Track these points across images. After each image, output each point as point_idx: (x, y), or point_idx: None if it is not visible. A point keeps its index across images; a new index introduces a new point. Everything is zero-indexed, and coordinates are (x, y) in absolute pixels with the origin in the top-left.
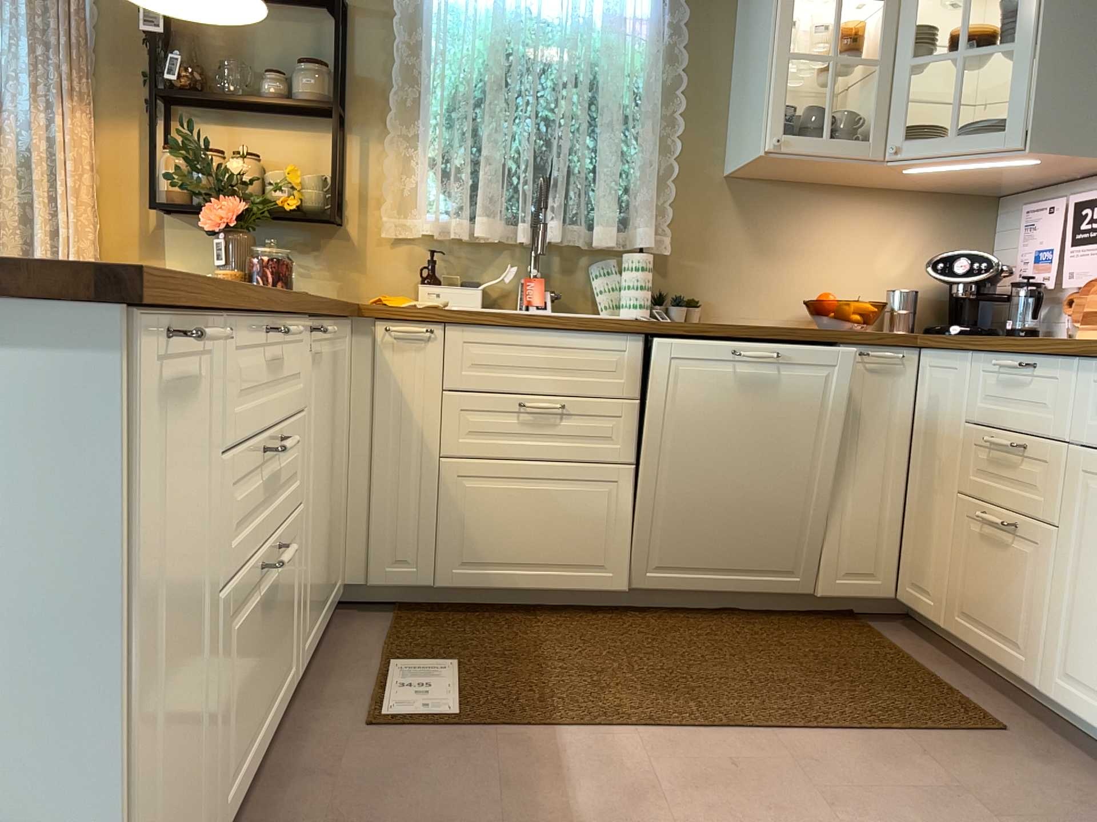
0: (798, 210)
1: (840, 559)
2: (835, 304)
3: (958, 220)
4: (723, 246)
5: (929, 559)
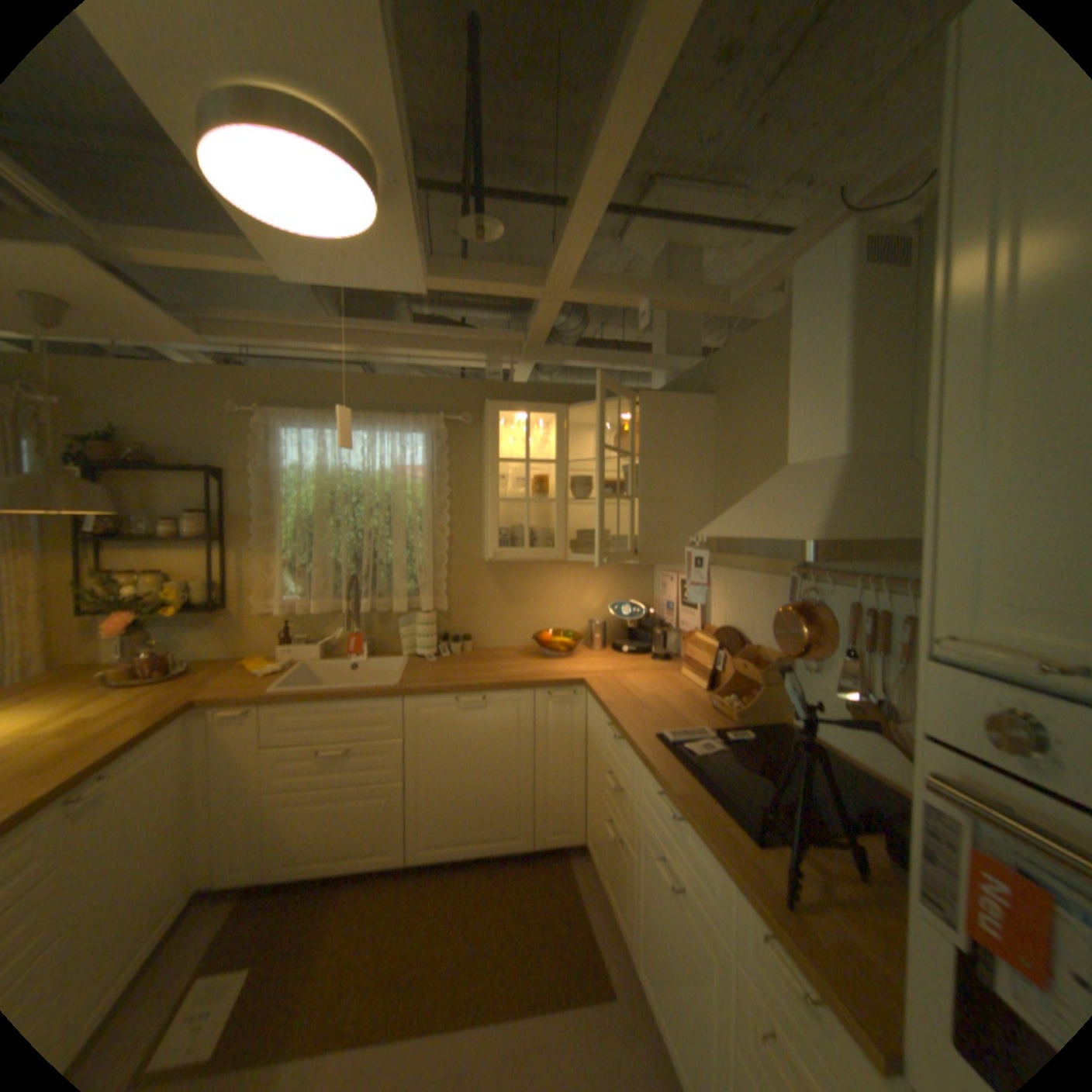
0: (530, 574)
1: (545, 825)
2: (549, 640)
3: (630, 573)
4: (484, 600)
5: (595, 830)
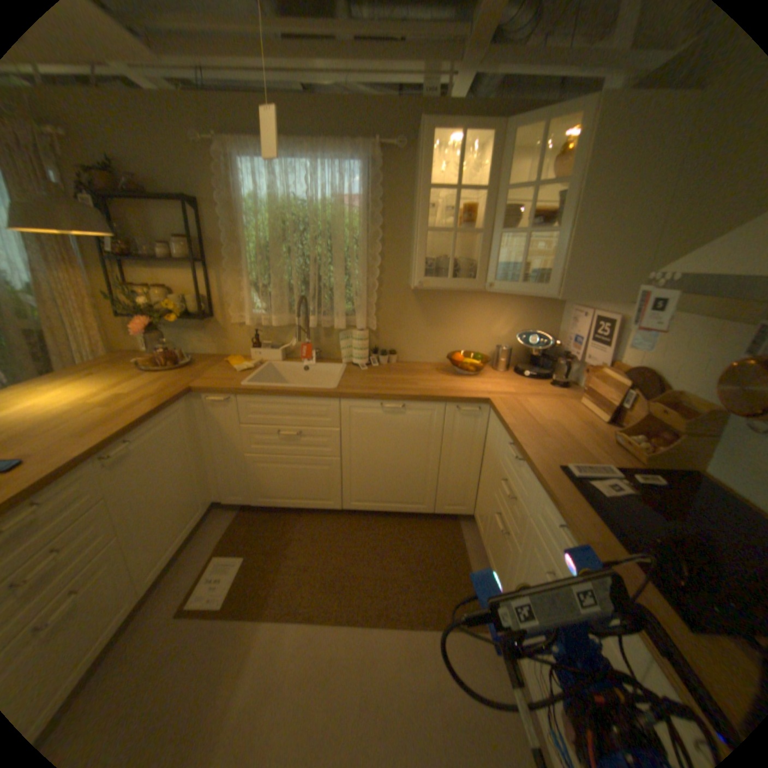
0: (449, 302)
1: (444, 499)
2: (460, 361)
3: (541, 305)
4: (408, 323)
5: (483, 511)
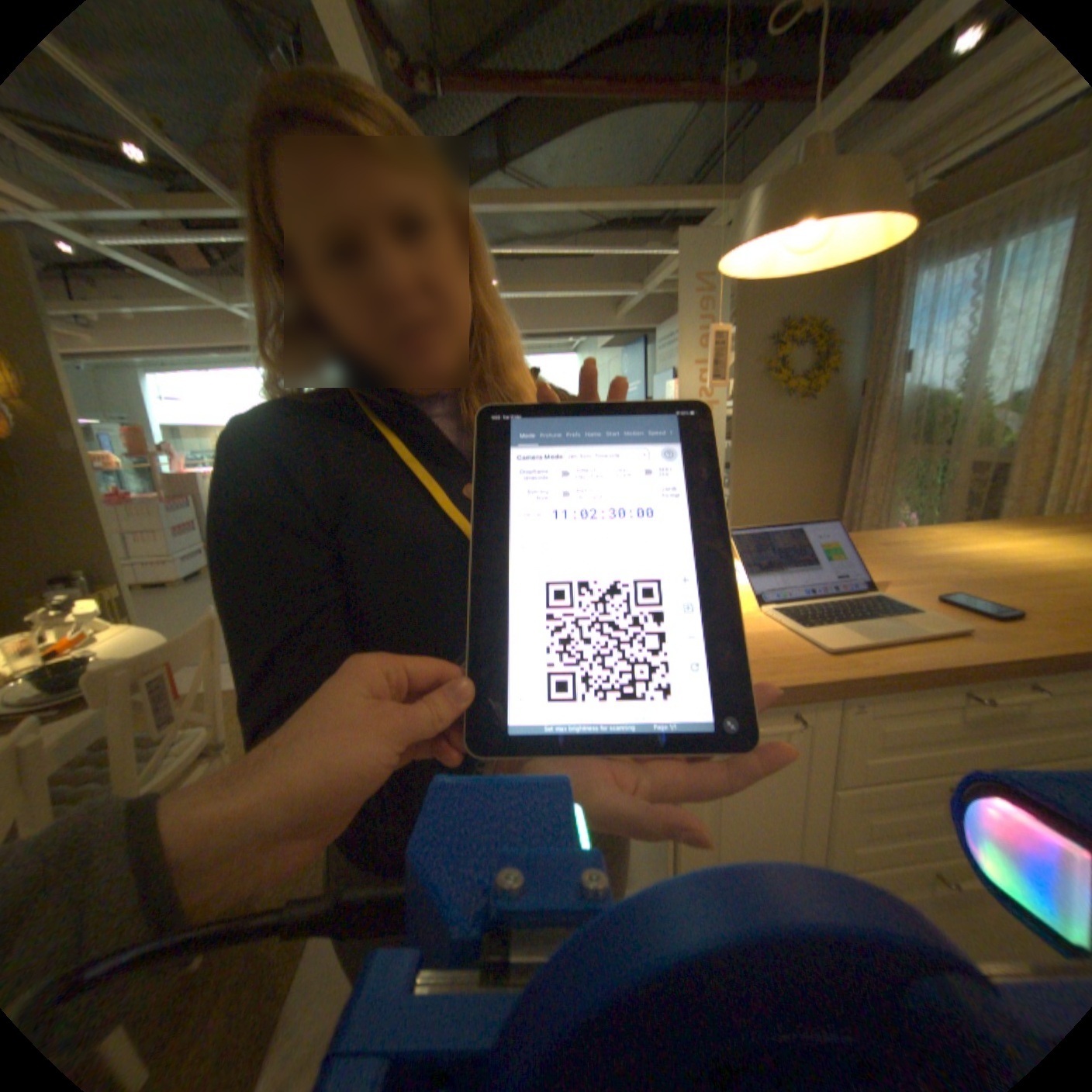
0: None
1: None
2: None
3: None
4: None
5: None
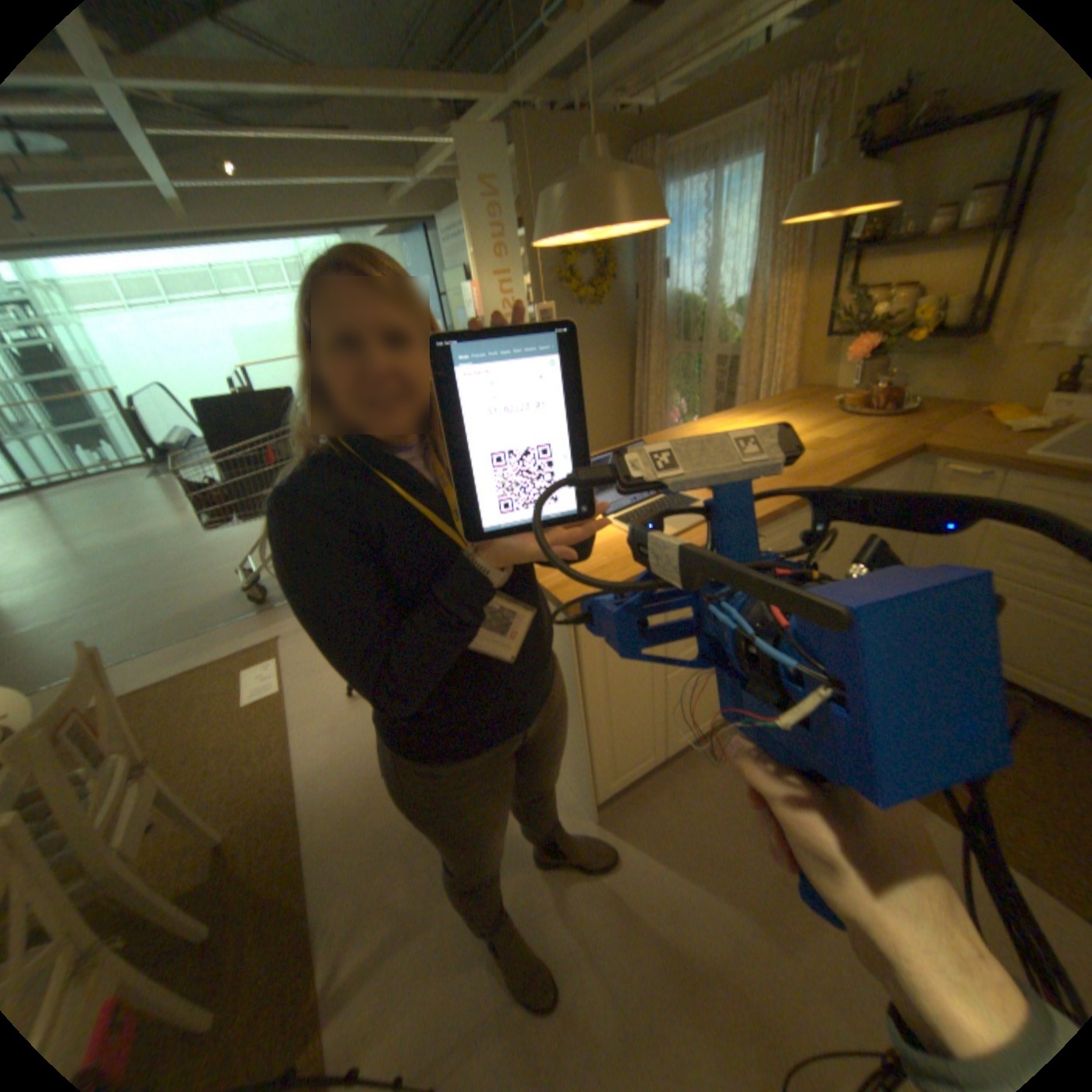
0: None
1: None
2: None
3: None
4: None
5: None
